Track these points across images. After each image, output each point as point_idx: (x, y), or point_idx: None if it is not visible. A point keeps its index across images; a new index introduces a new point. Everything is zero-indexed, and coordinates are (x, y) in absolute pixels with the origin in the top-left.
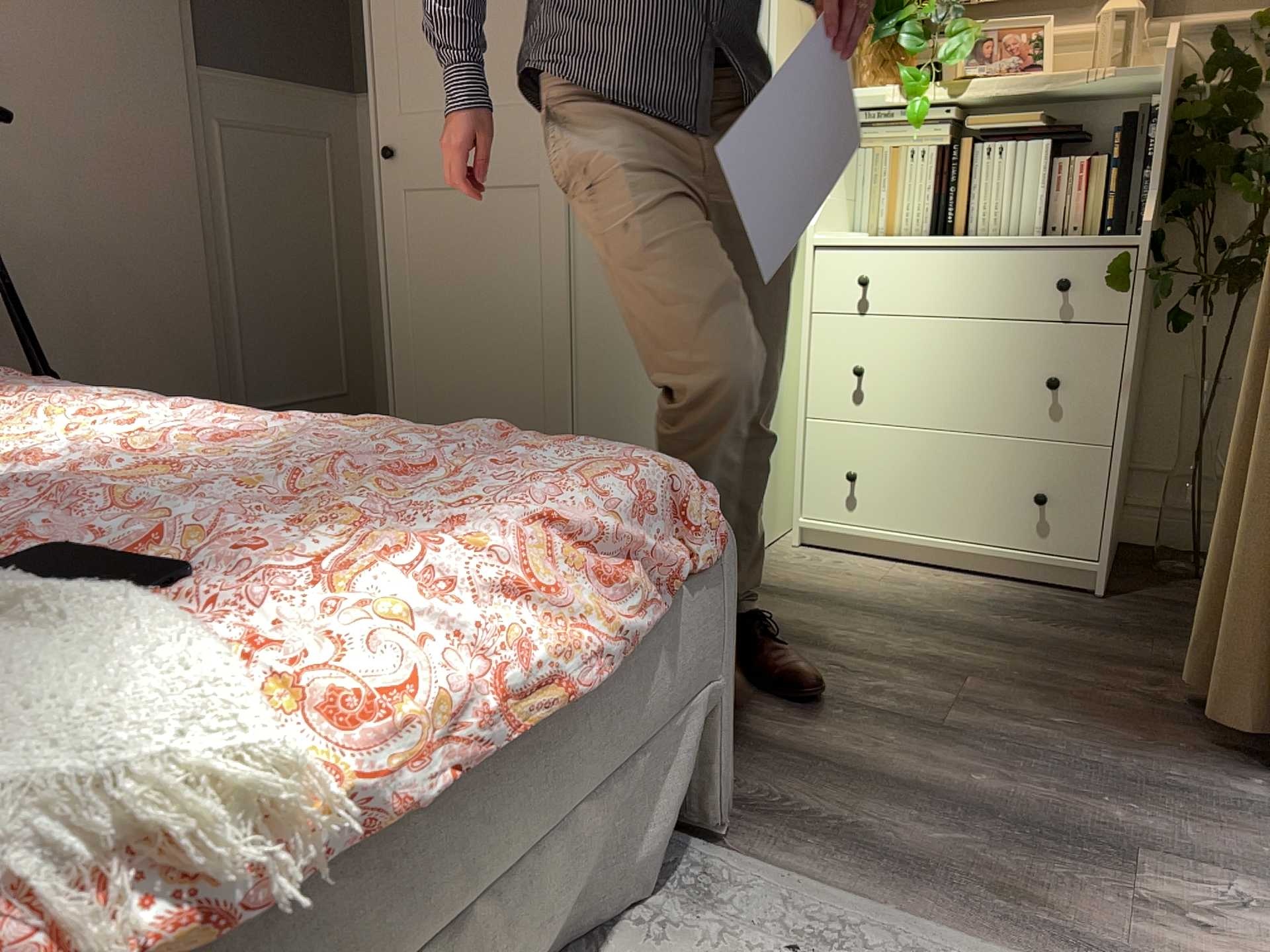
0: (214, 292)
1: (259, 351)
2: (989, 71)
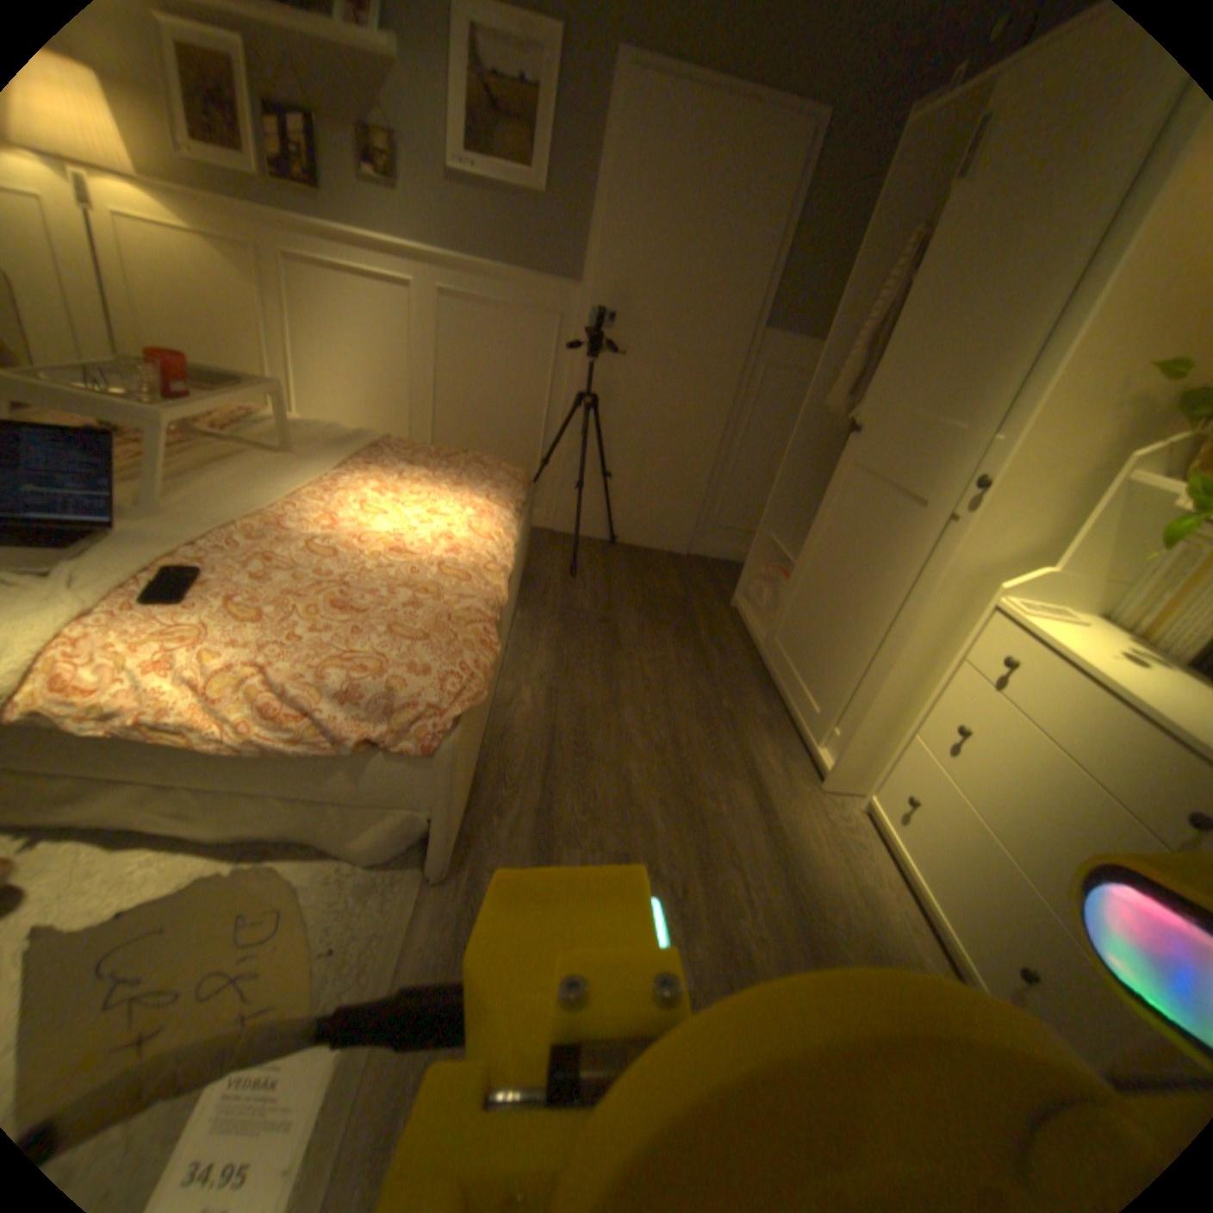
0: (718, 456)
1: (733, 495)
2: None
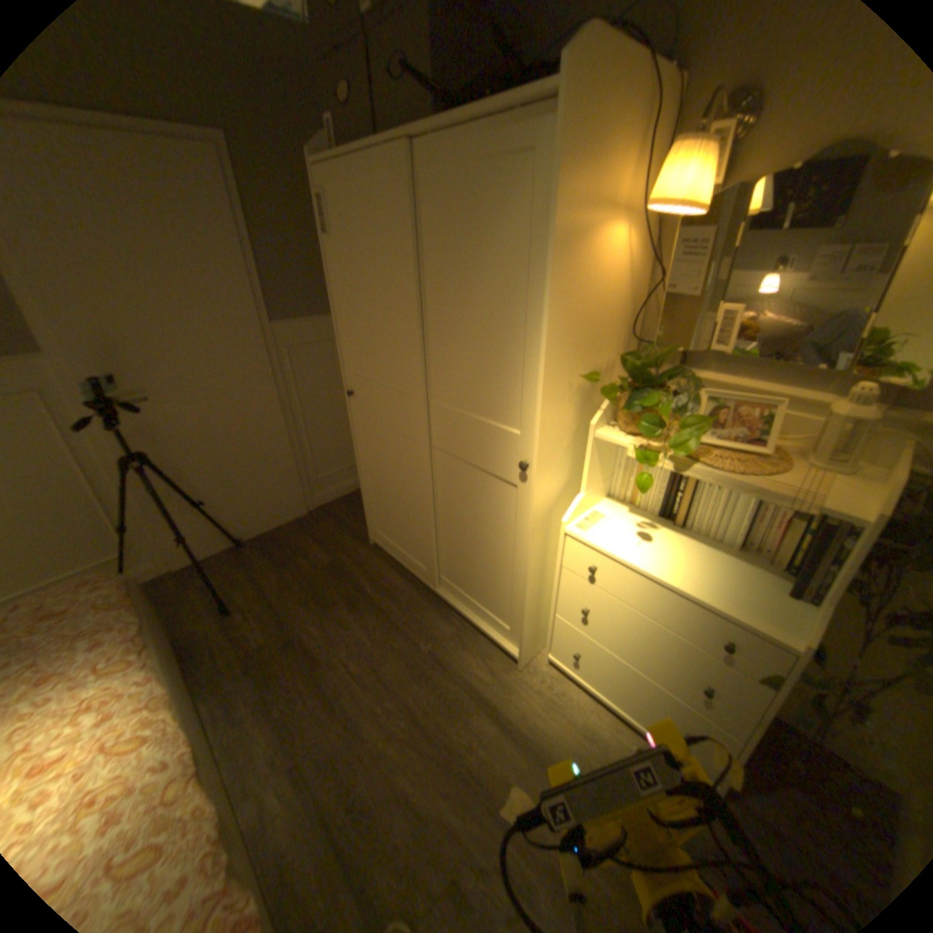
0: (290, 433)
1: (319, 452)
2: (721, 435)
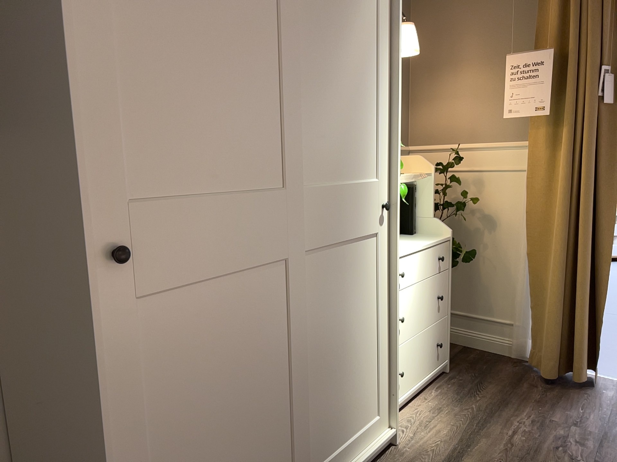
0: None
1: None
2: None
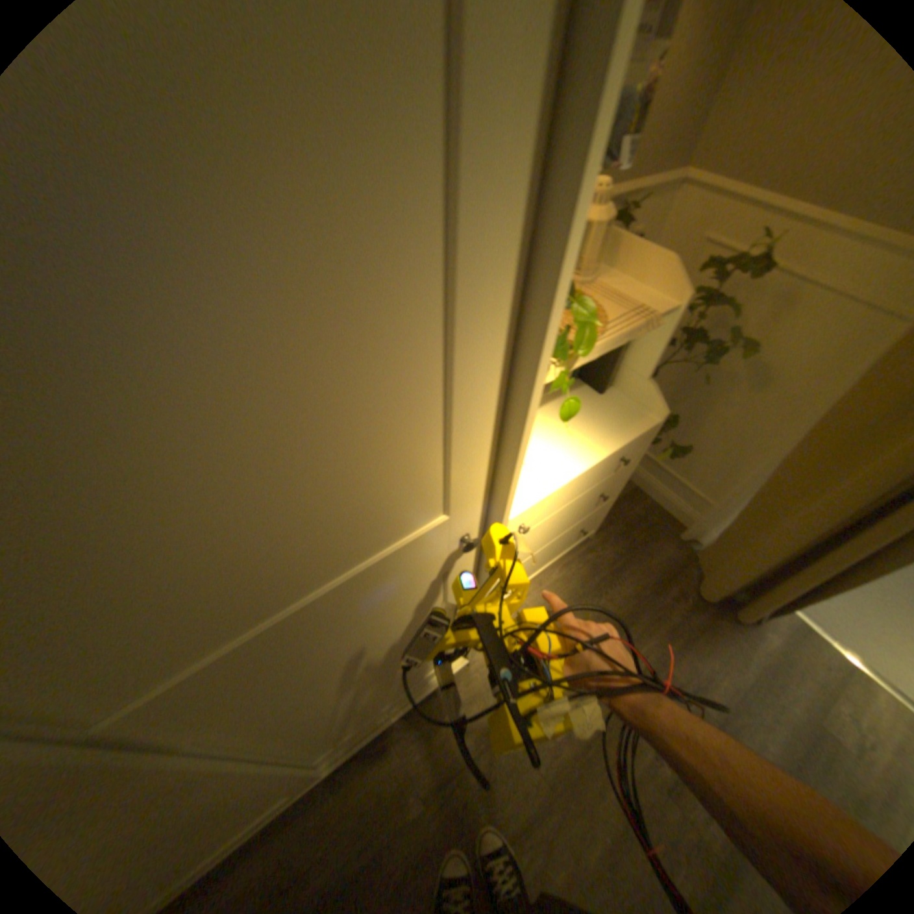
0: None
1: None
2: None
